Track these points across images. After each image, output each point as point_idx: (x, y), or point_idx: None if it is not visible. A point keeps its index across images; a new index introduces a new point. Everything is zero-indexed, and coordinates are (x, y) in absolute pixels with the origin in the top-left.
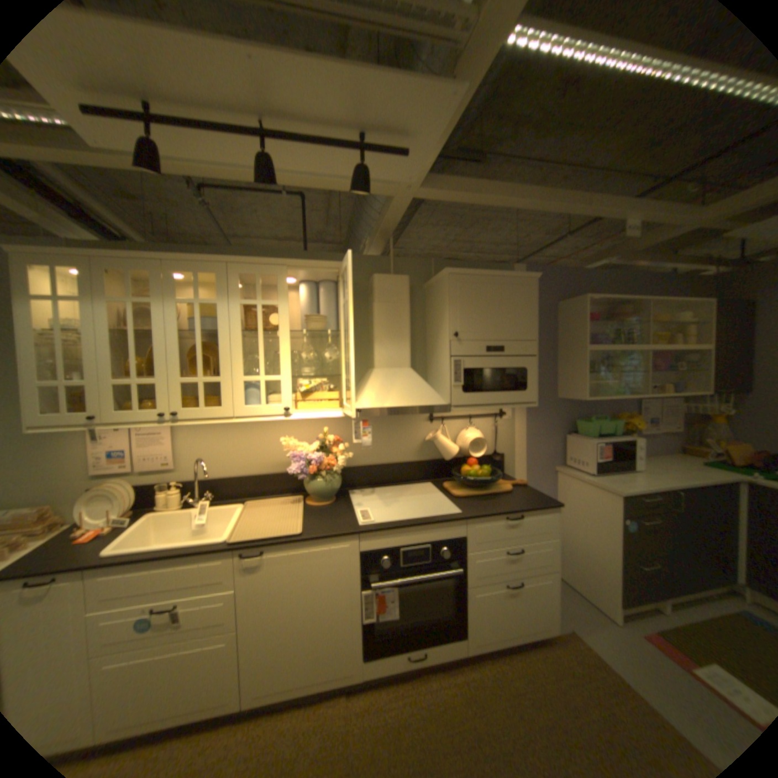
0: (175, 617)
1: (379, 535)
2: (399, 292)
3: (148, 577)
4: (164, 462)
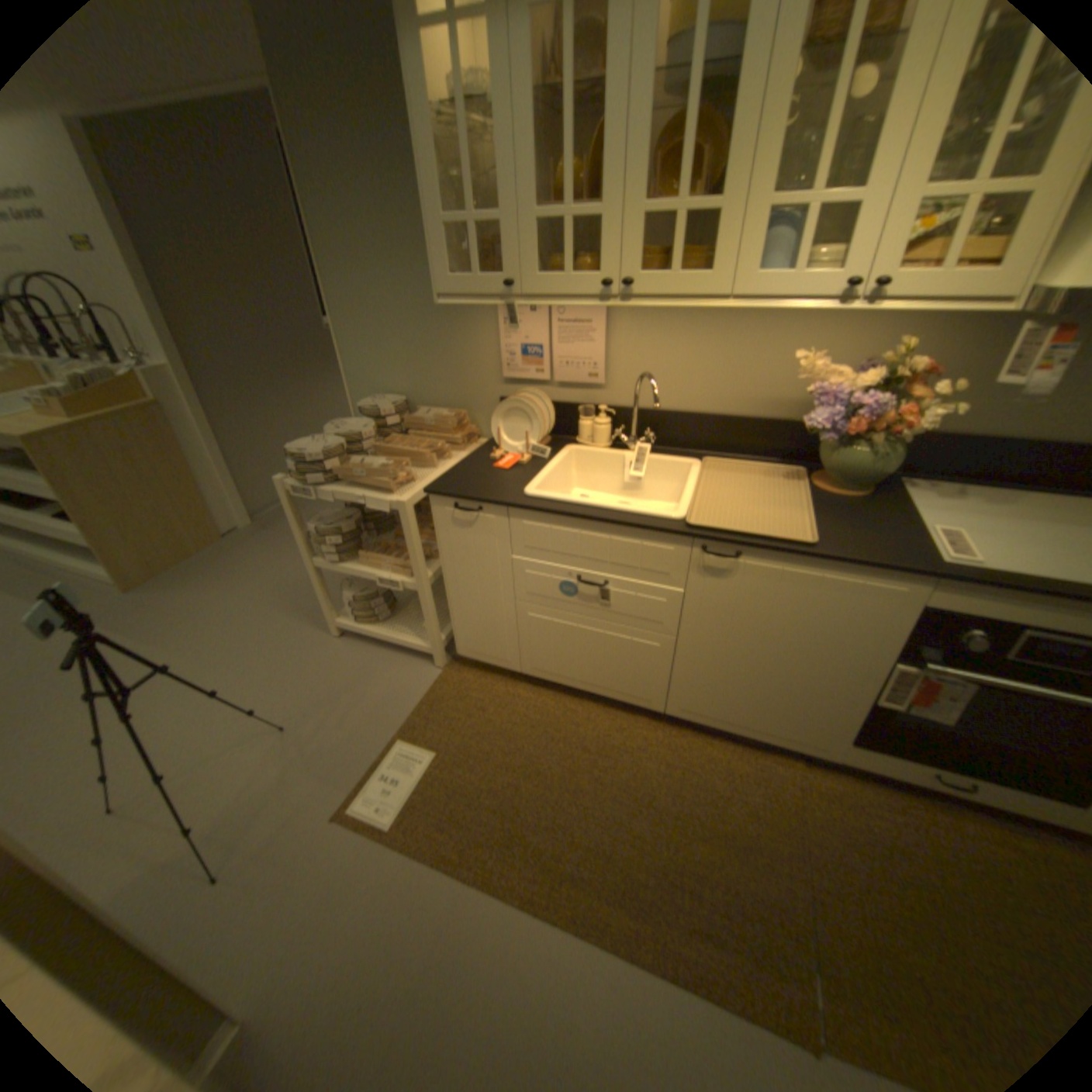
0: (607, 594)
1: (990, 594)
2: None
3: (578, 538)
4: (592, 372)
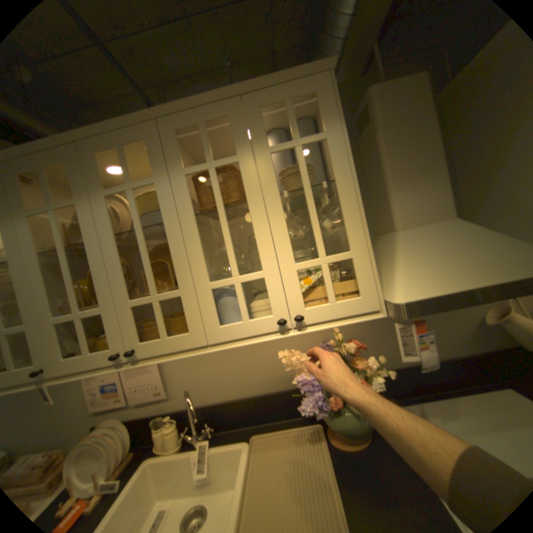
0: None
1: None
2: (417, 100)
3: None
4: (155, 391)
